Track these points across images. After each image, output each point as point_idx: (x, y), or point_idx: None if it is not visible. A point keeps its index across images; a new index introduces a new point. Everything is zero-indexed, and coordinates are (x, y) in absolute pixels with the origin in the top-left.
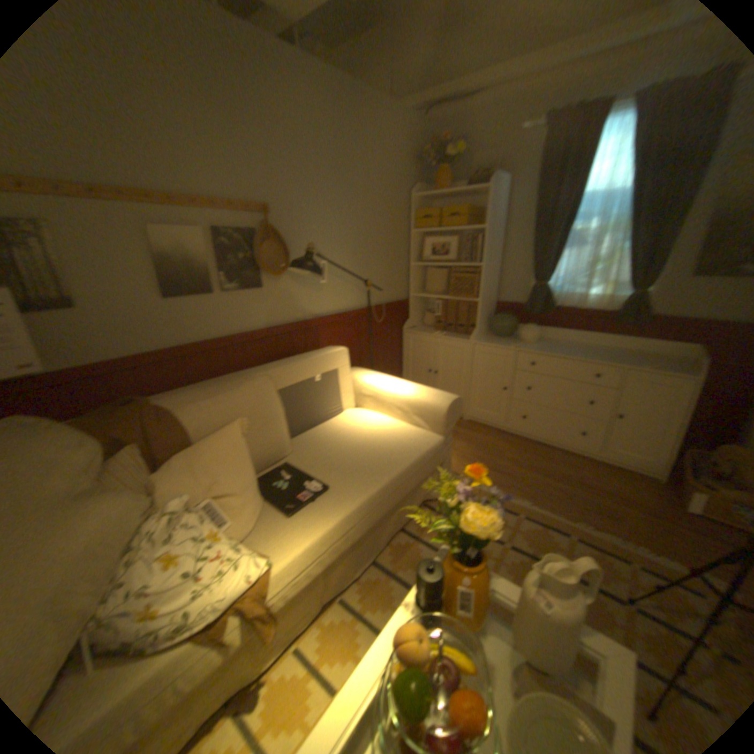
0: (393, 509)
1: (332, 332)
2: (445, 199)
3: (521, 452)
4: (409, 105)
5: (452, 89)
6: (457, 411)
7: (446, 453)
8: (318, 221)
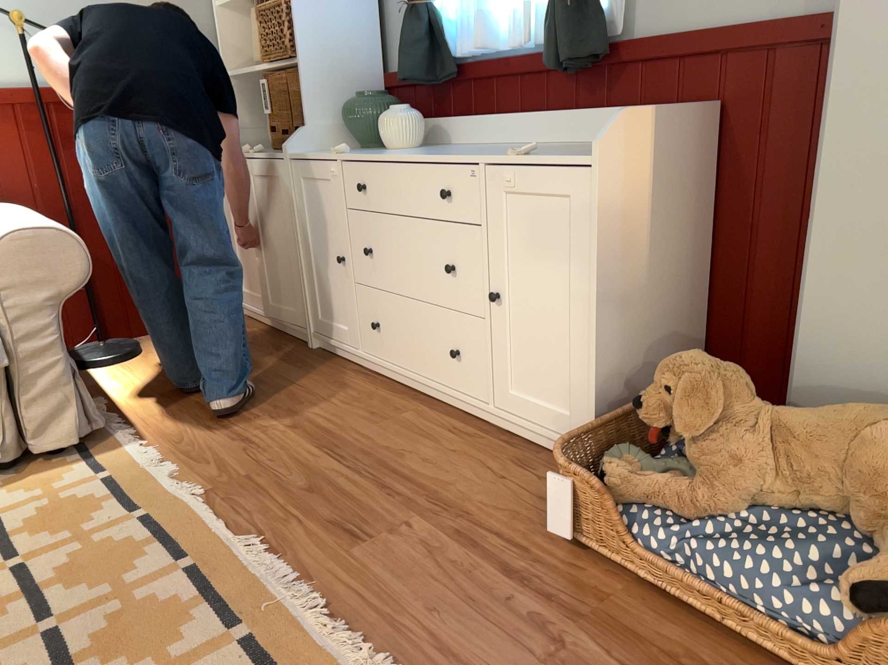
0: None
1: None
2: None
3: (341, 403)
4: None
5: None
6: (52, 261)
7: (32, 361)
8: None
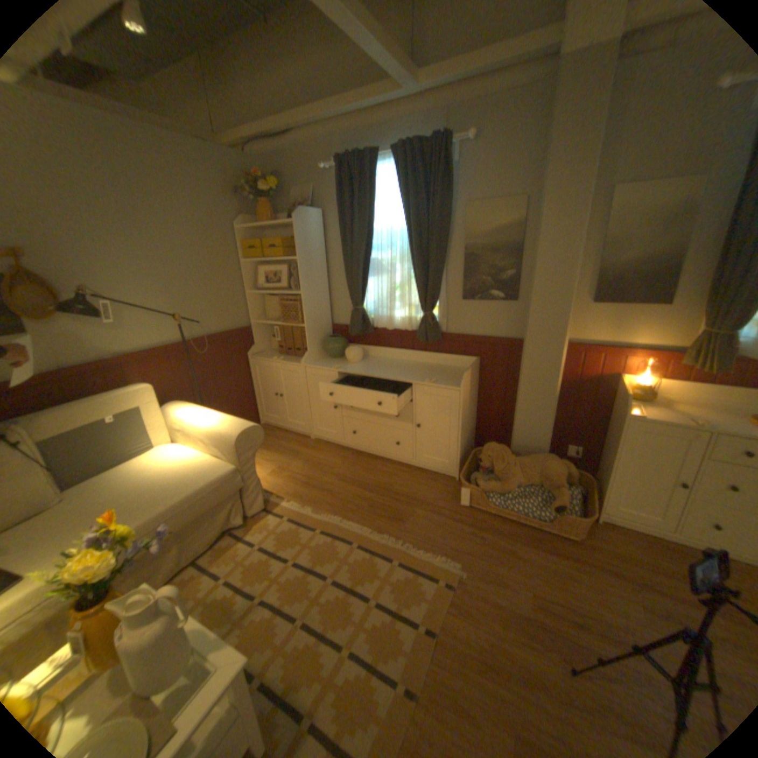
0: (165, 548)
1: (143, 368)
2: (273, 230)
3: (349, 466)
4: (227, 140)
5: (259, 129)
6: (252, 439)
7: (247, 481)
8: (101, 260)
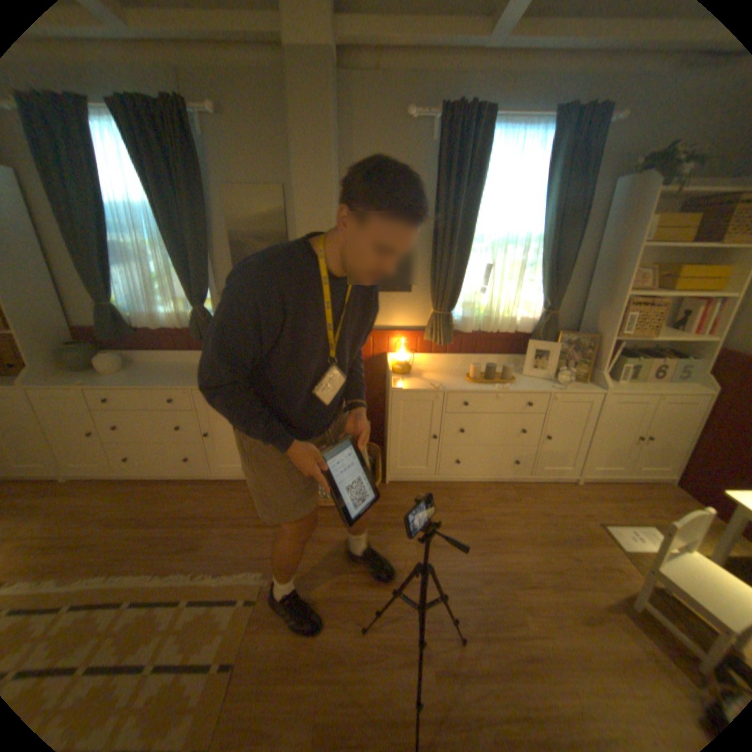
0: None
1: None
2: None
3: (121, 504)
4: None
5: None
6: None
7: None
8: None
